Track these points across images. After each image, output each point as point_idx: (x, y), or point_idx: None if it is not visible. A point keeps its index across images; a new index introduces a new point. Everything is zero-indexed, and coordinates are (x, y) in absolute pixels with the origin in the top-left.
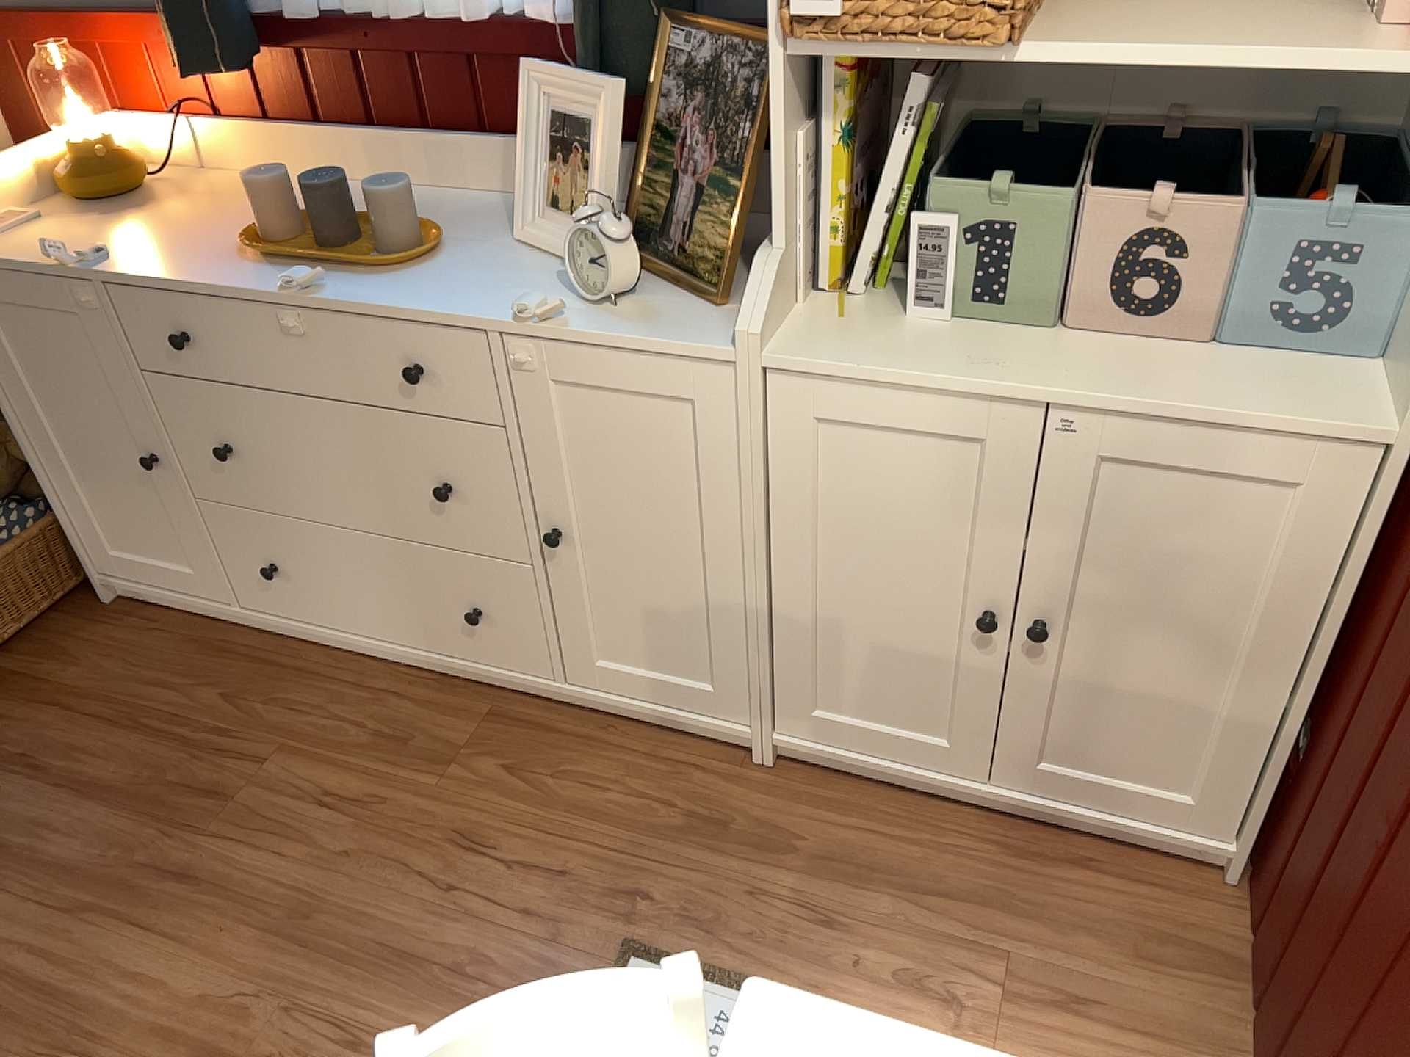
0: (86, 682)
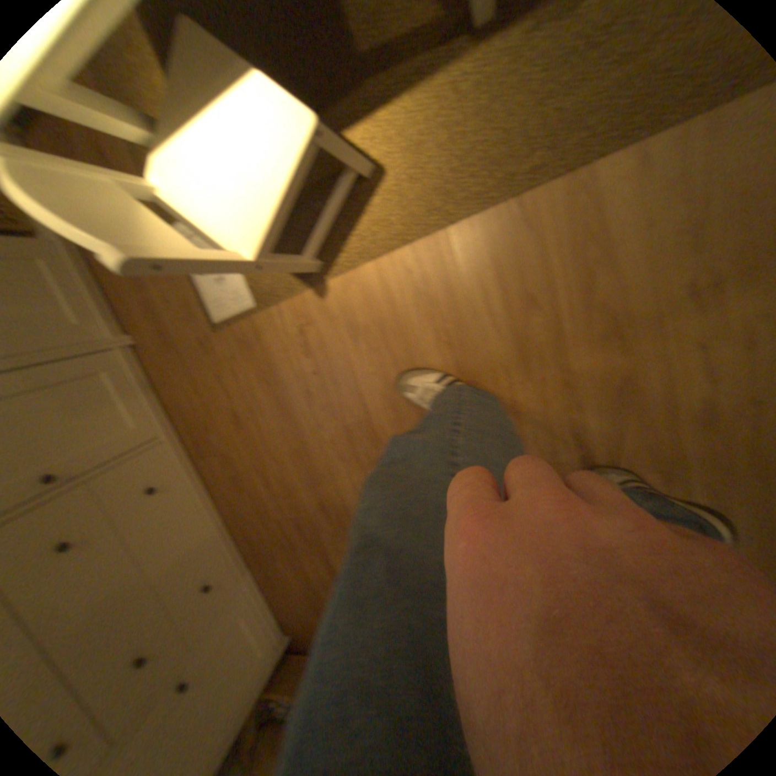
0: (308, 617)
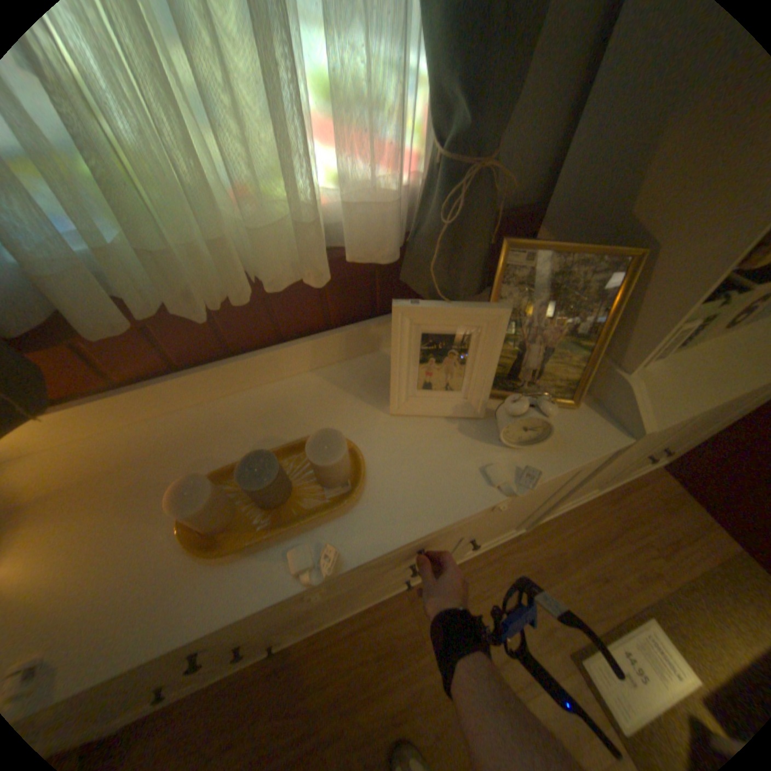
0: None
